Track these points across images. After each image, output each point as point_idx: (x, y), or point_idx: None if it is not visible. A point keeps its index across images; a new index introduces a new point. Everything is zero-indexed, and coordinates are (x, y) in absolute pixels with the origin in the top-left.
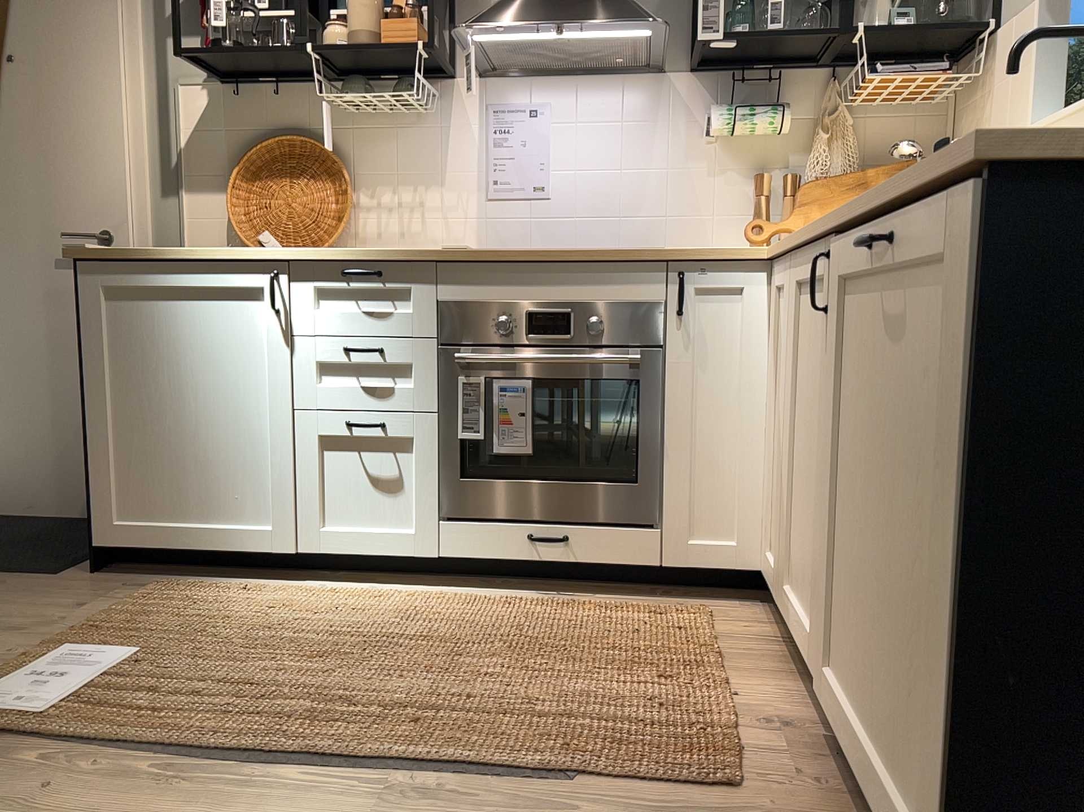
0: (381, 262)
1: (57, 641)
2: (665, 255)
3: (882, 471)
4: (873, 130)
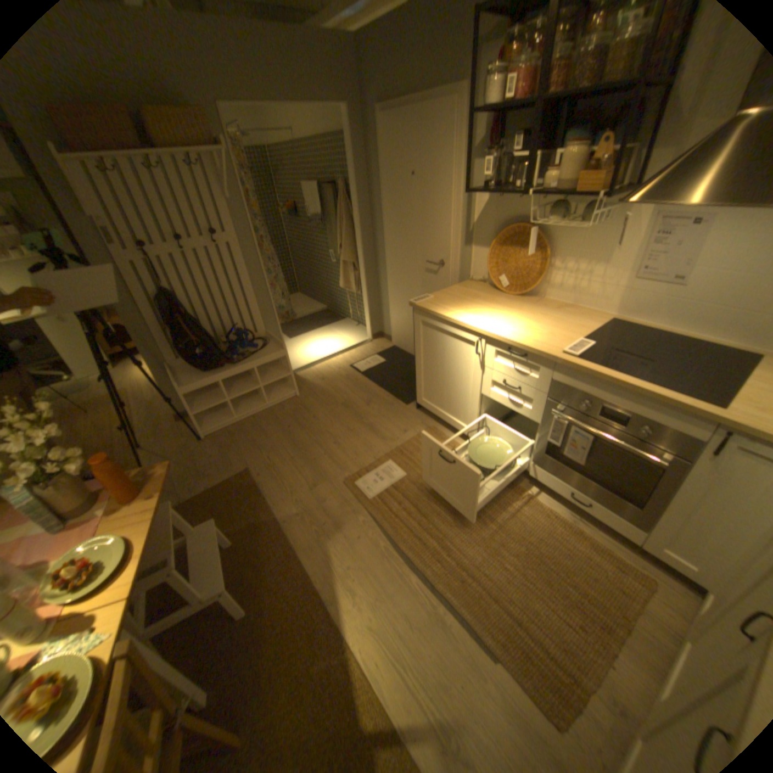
0: (527, 351)
1: (390, 453)
2: (717, 419)
3: None
4: None
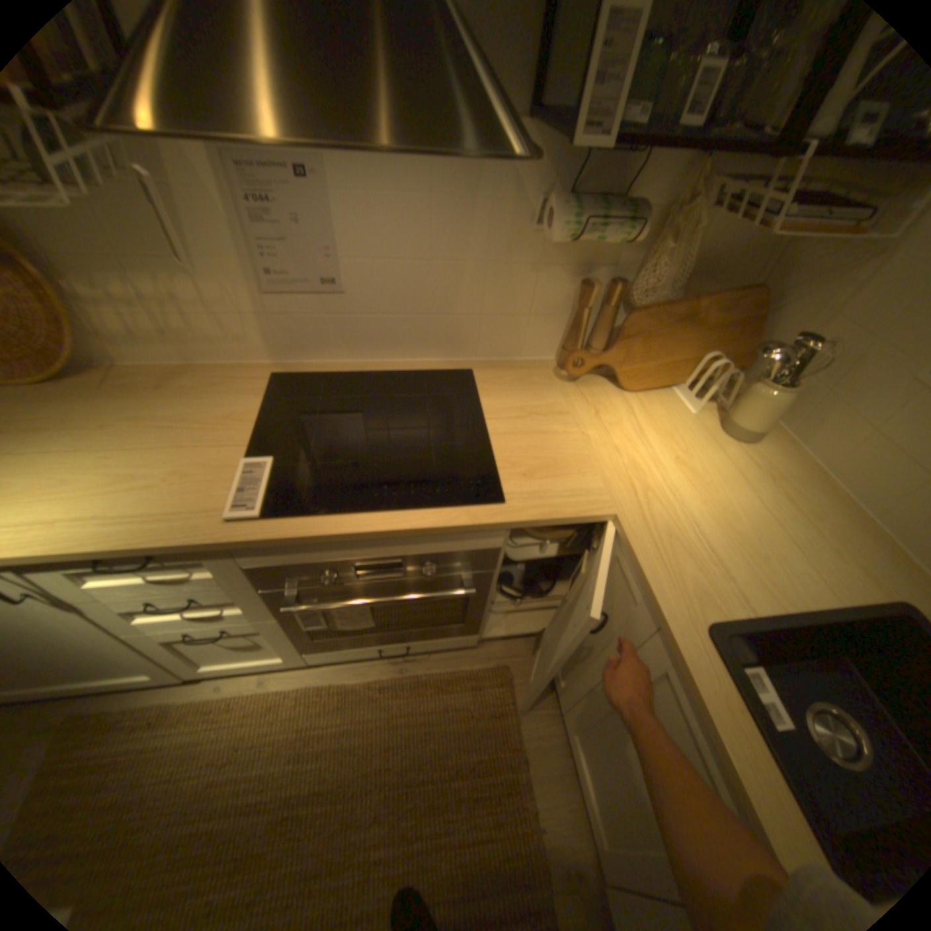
0: (145, 551)
1: None
2: (505, 525)
3: None
4: (722, 223)
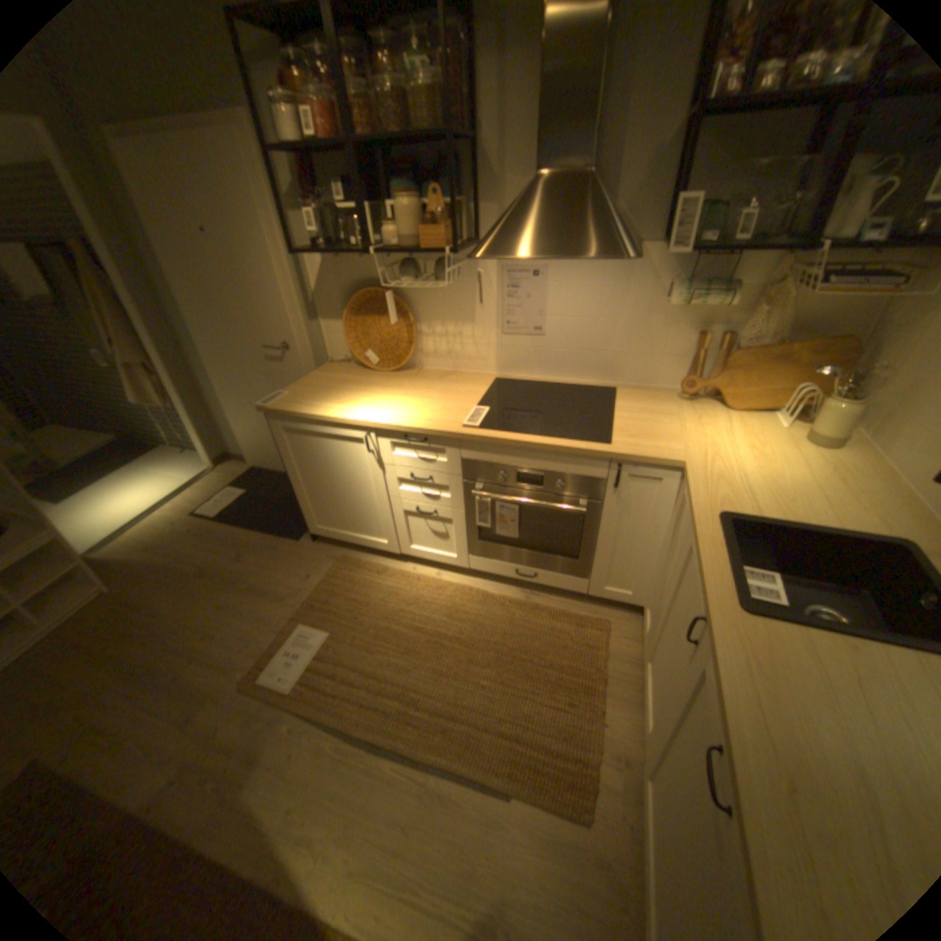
0: (426, 434)
1: (295, 616)
2: (607, 455)
3: (686, 806)
4: (816, 295)
